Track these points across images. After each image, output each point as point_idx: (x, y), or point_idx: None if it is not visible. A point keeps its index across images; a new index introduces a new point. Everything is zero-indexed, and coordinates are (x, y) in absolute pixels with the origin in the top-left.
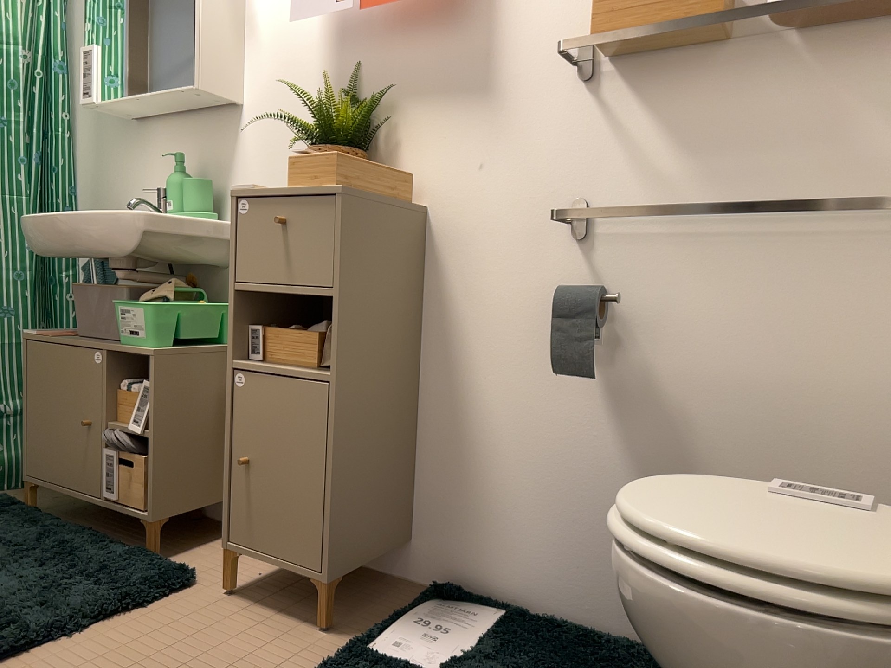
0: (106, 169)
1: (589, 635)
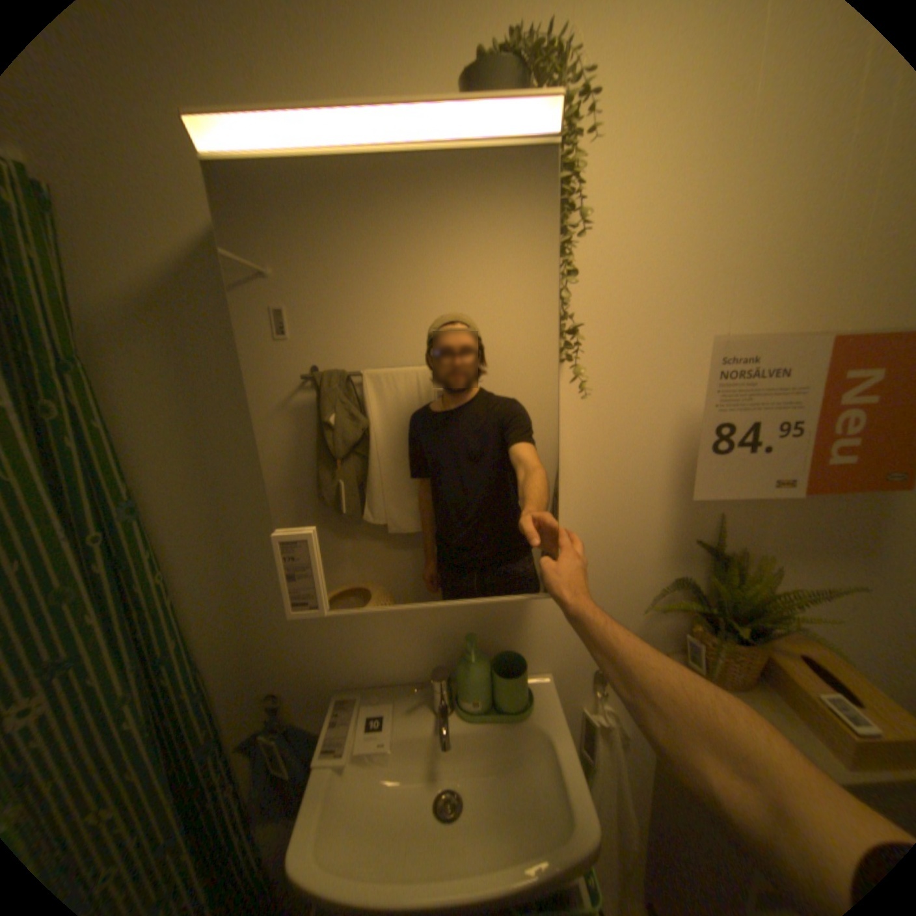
0: (259, 628)
1: None
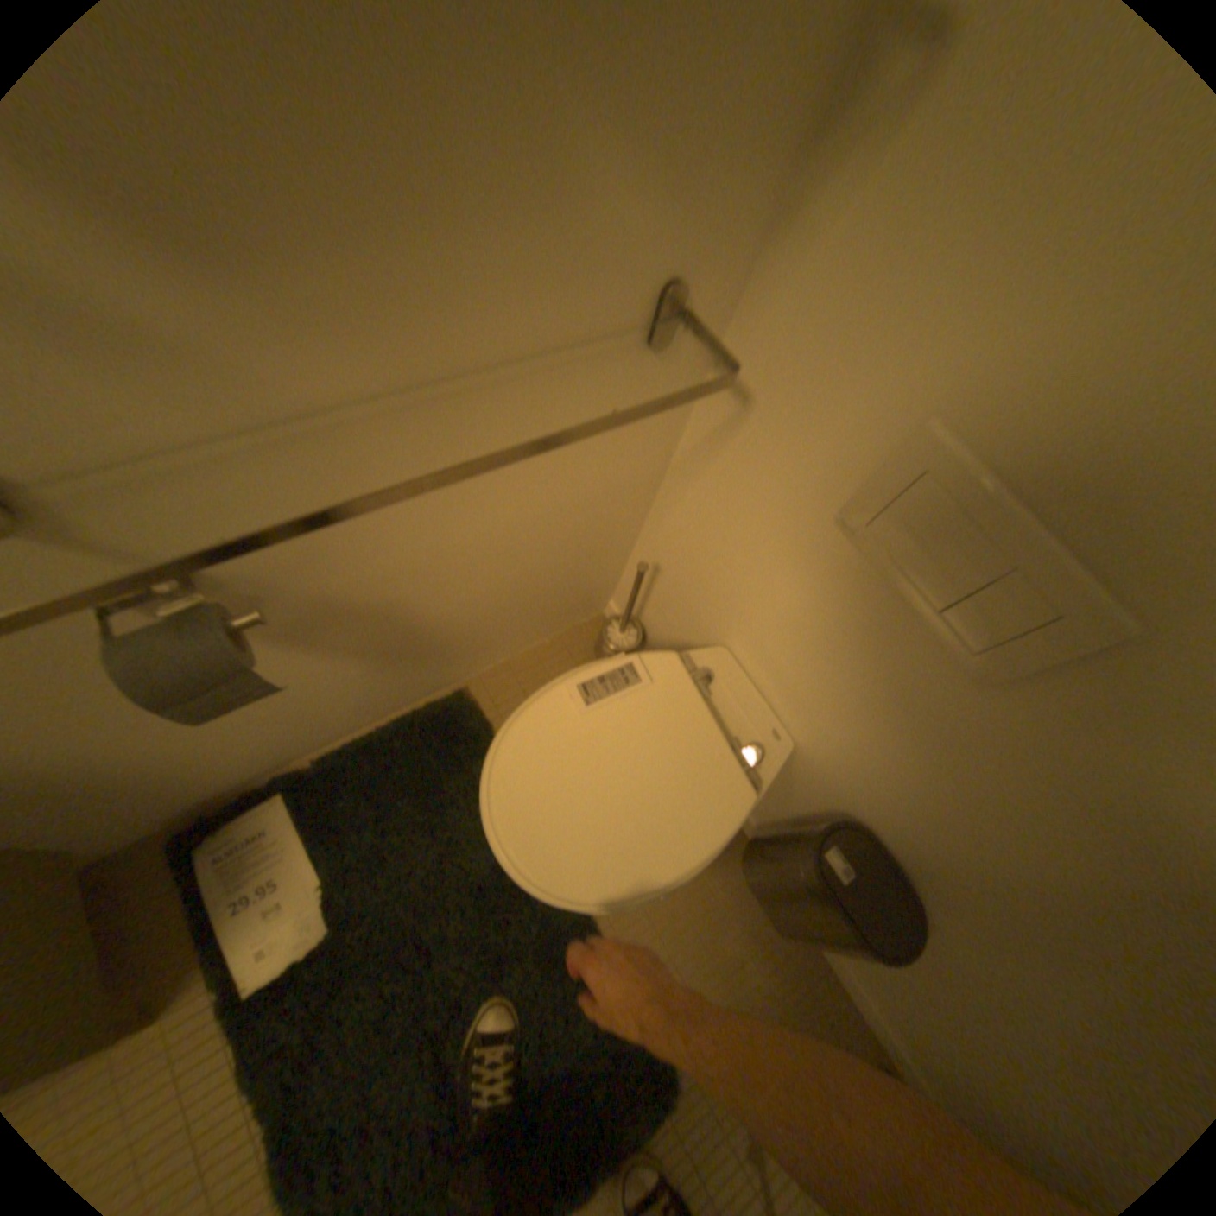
0: None
1: (369, 746)
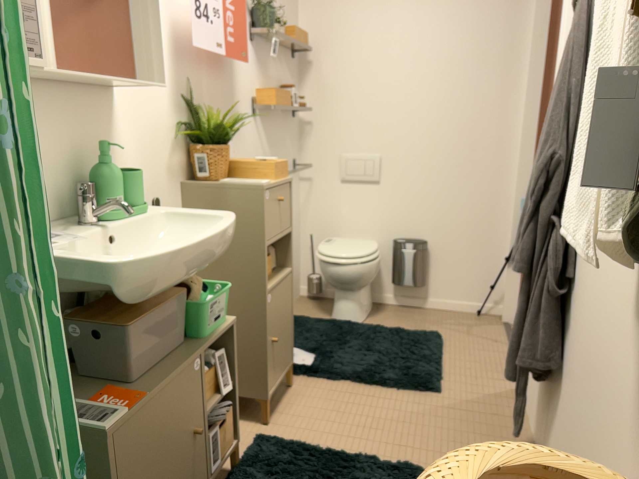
0: None
1: None
